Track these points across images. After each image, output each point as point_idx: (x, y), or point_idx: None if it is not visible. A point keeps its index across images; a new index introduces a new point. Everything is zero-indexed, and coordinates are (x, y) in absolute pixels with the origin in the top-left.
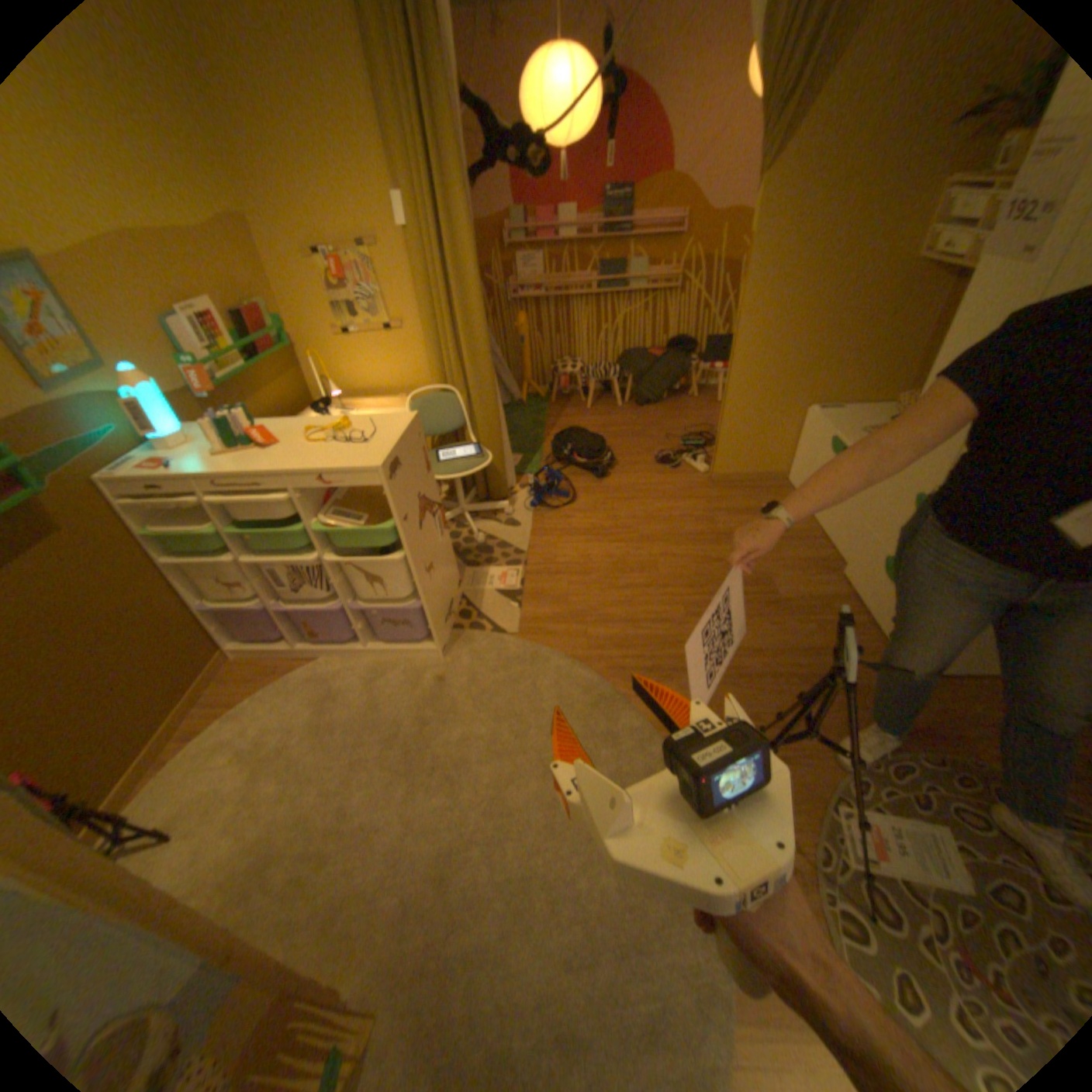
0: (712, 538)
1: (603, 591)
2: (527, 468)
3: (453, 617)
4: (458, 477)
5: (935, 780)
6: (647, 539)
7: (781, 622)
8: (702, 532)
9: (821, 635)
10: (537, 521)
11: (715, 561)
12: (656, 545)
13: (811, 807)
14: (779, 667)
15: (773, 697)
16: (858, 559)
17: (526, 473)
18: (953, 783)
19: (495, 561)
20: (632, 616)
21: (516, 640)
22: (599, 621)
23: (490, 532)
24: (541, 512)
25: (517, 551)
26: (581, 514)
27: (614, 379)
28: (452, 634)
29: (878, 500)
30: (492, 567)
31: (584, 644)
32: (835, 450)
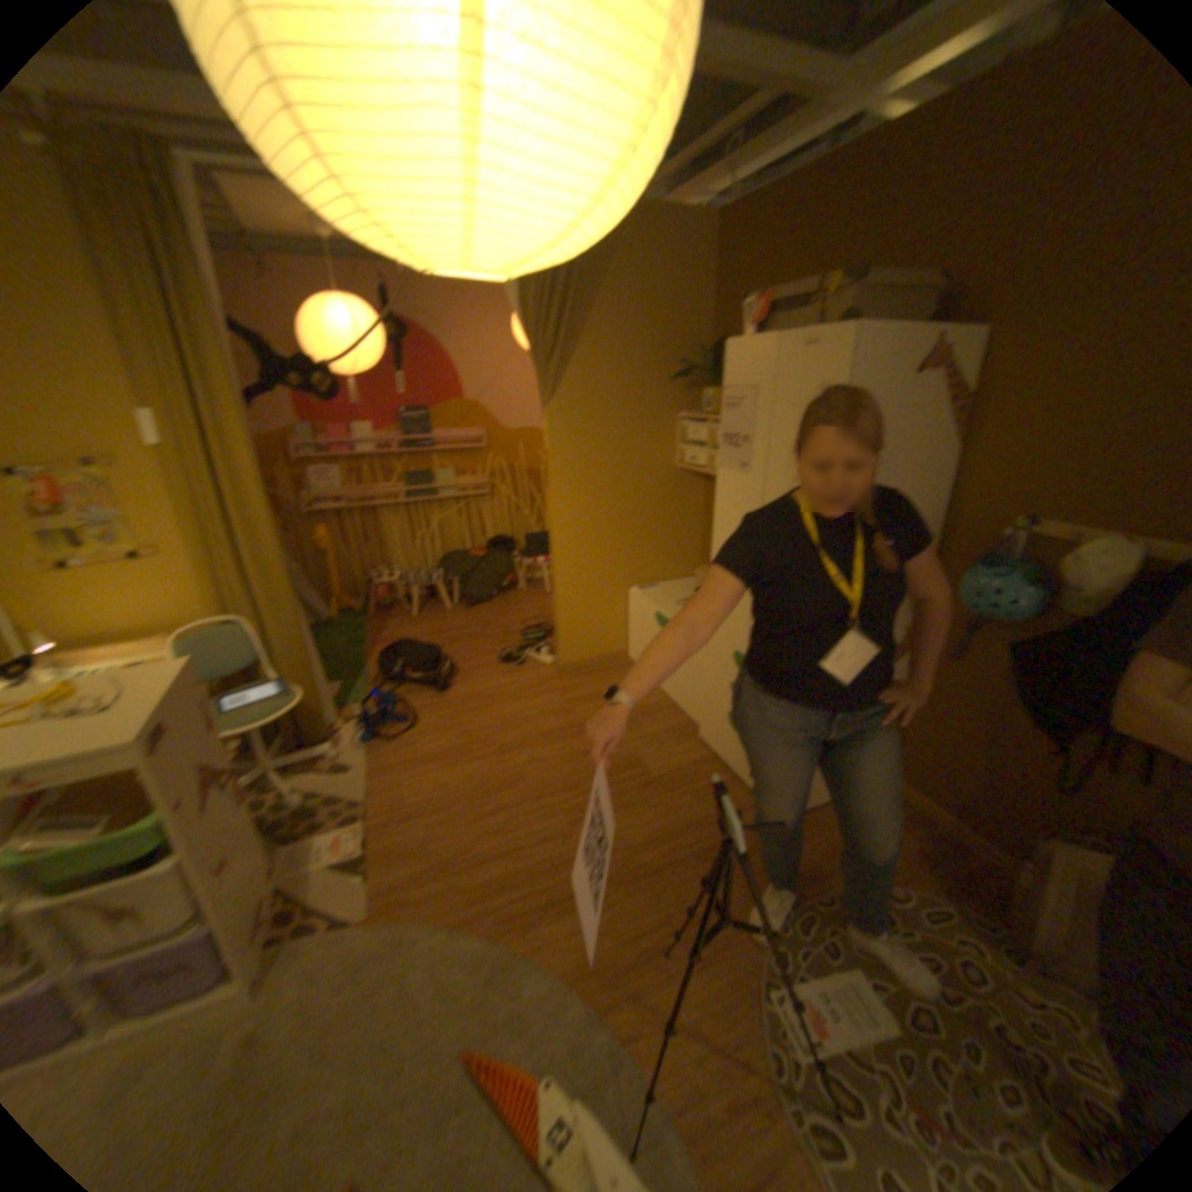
0: (574, 731)
1: (470, 826)
2: (349, 697)
3: (261, 932)
4: (254, 729)
5: (832, 923)
6: (508, 749)
7: (661, 804)
8: (563, 727)
9: (698, 806)
10: (372, 760)
11: (583, 755)
12: (519, 754)
13: (746, 1009)
14: (672, 854)
15: (676, 892)
16: (706, 721)
17: (348, 703)
18: (845, 920)
19: (319, 828)
20: (510, 847)
21: (365, 932)
22: (471, 867)
23: (308, 791)
24: (375, 747)
25: (350, 806)
26: (426, 739)
27: (438, 584)
28: (262, 960)
29: (706, 663)
30: (316, 838)
31: (458, 905)
32: (660, 625)
